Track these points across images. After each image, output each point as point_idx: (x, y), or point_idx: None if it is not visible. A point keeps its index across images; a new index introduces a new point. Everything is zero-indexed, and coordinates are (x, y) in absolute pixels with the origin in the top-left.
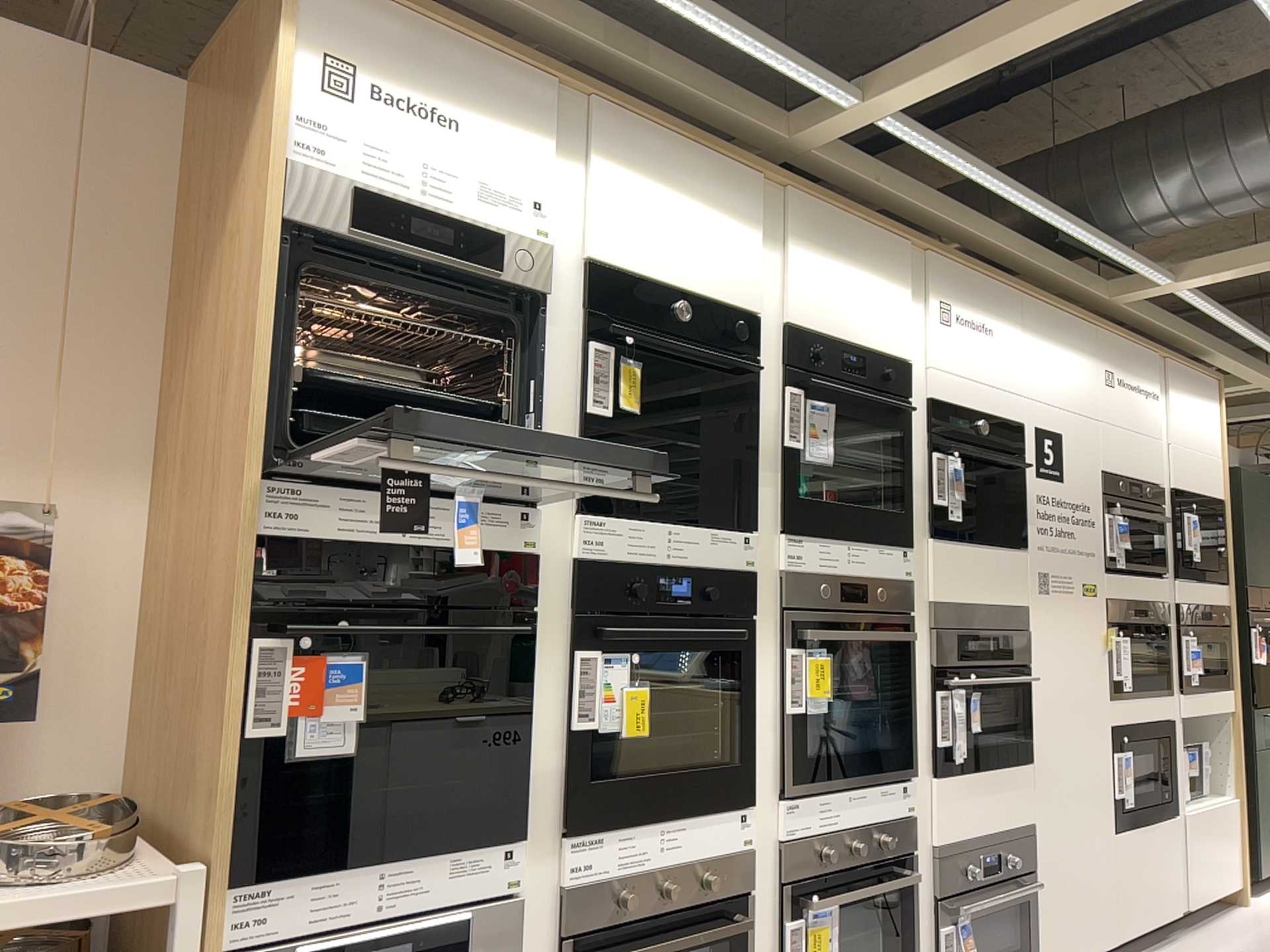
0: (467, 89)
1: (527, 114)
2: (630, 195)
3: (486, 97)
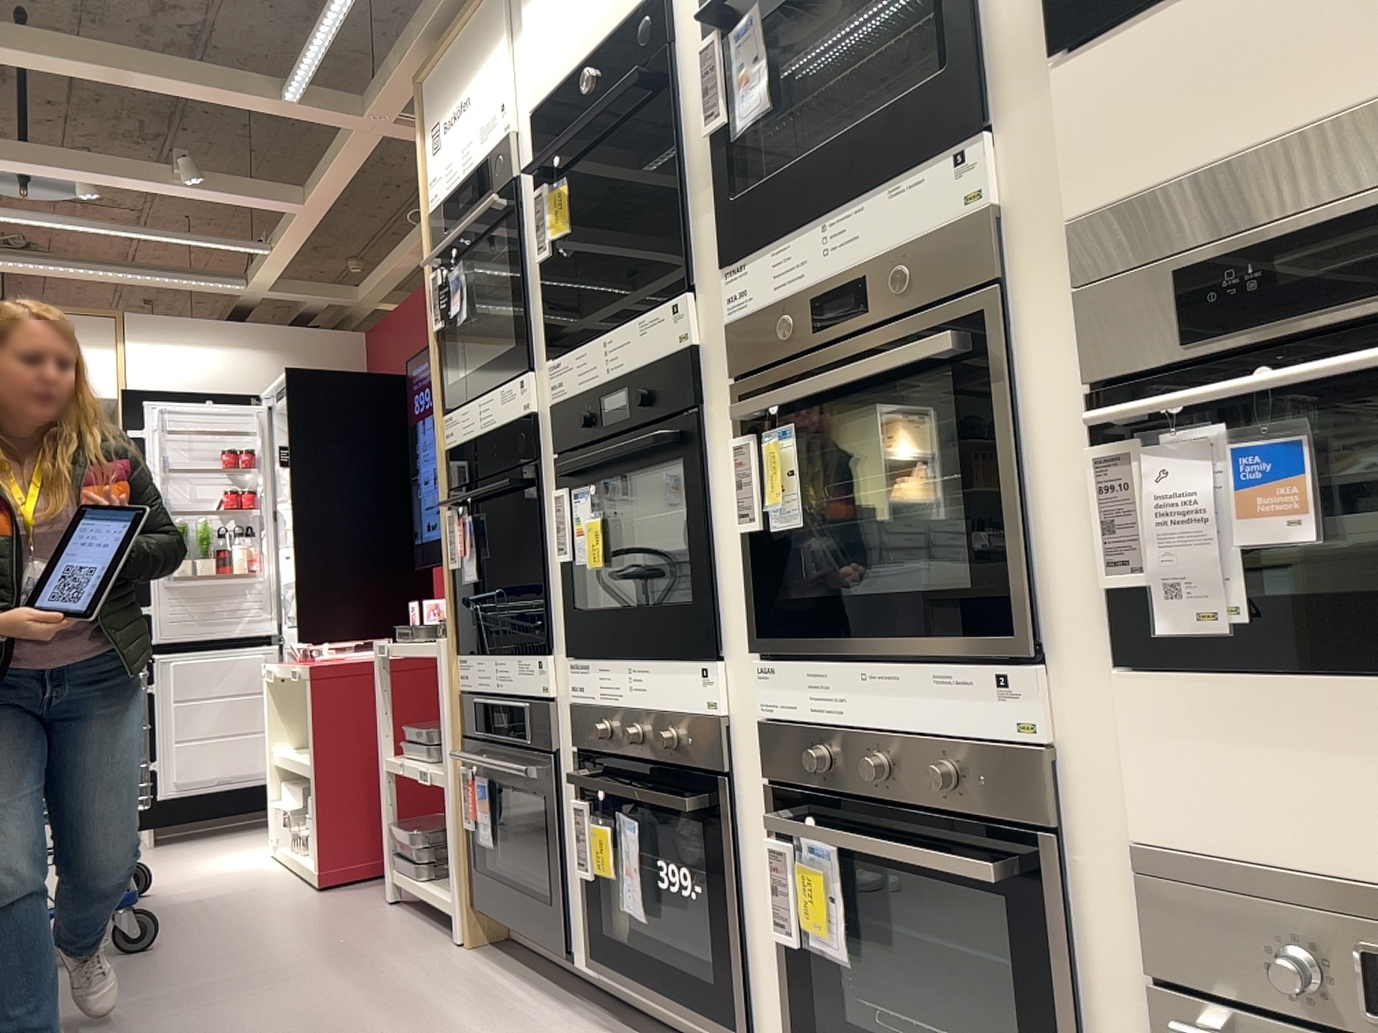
0: (464, 62)
1: (487, 33)
2: (541, 7)
3: (471, 54)
